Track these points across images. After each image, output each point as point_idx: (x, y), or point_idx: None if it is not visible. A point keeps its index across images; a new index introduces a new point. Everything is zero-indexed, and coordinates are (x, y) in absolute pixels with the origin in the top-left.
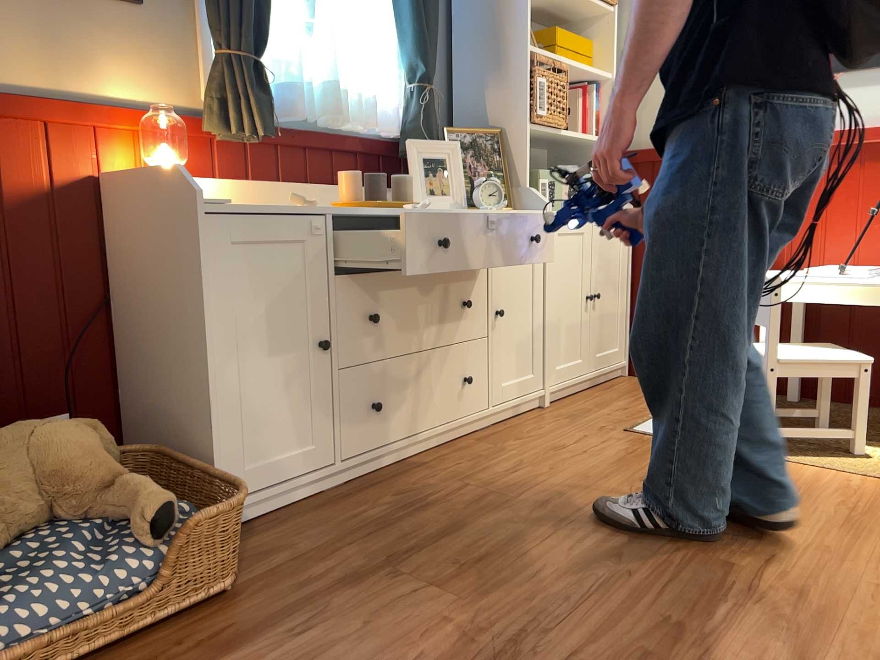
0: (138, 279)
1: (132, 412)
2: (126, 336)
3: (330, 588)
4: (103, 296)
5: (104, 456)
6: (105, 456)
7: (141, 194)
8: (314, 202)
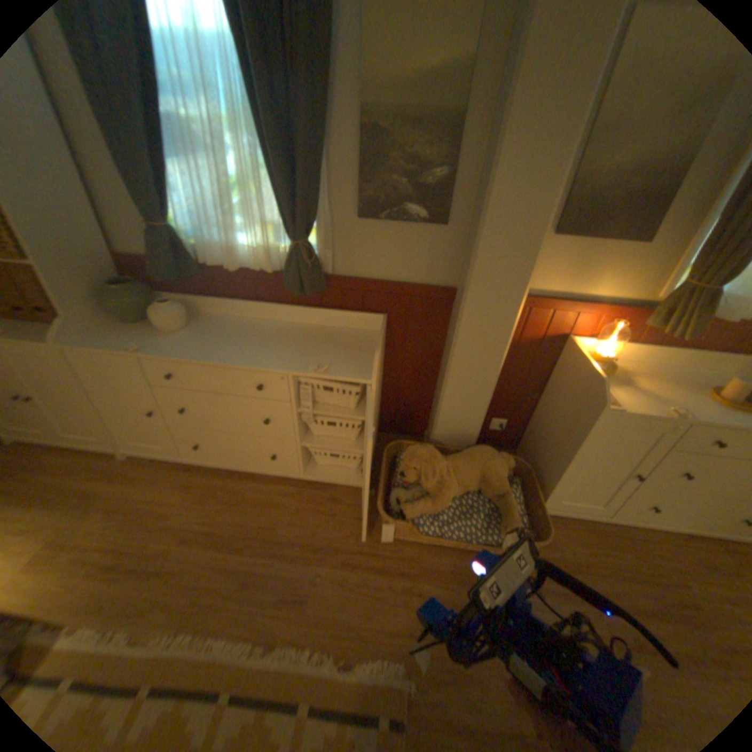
0: (560, 396)
1: (530, 433)
2: (543, 407)
3: (565, 595)
4: (542, 384)
5: (506, 476)
6: (506, 478)
7: (581, 368)
8: (689, 414)
